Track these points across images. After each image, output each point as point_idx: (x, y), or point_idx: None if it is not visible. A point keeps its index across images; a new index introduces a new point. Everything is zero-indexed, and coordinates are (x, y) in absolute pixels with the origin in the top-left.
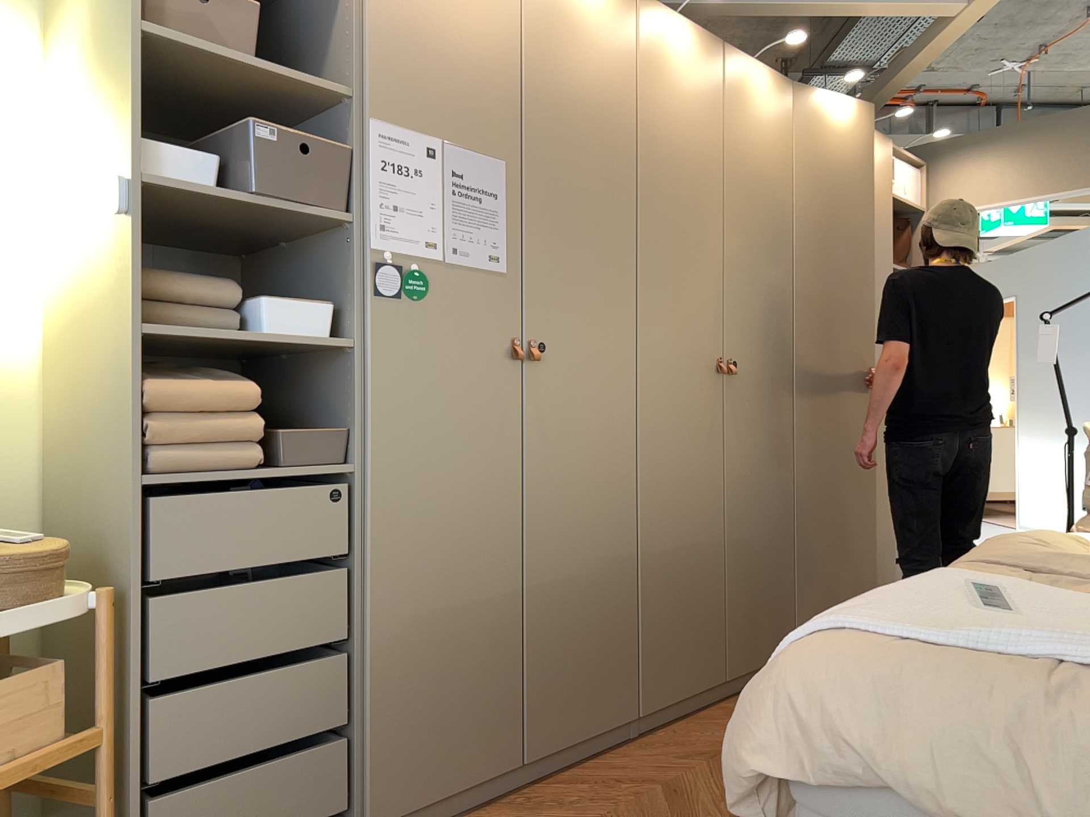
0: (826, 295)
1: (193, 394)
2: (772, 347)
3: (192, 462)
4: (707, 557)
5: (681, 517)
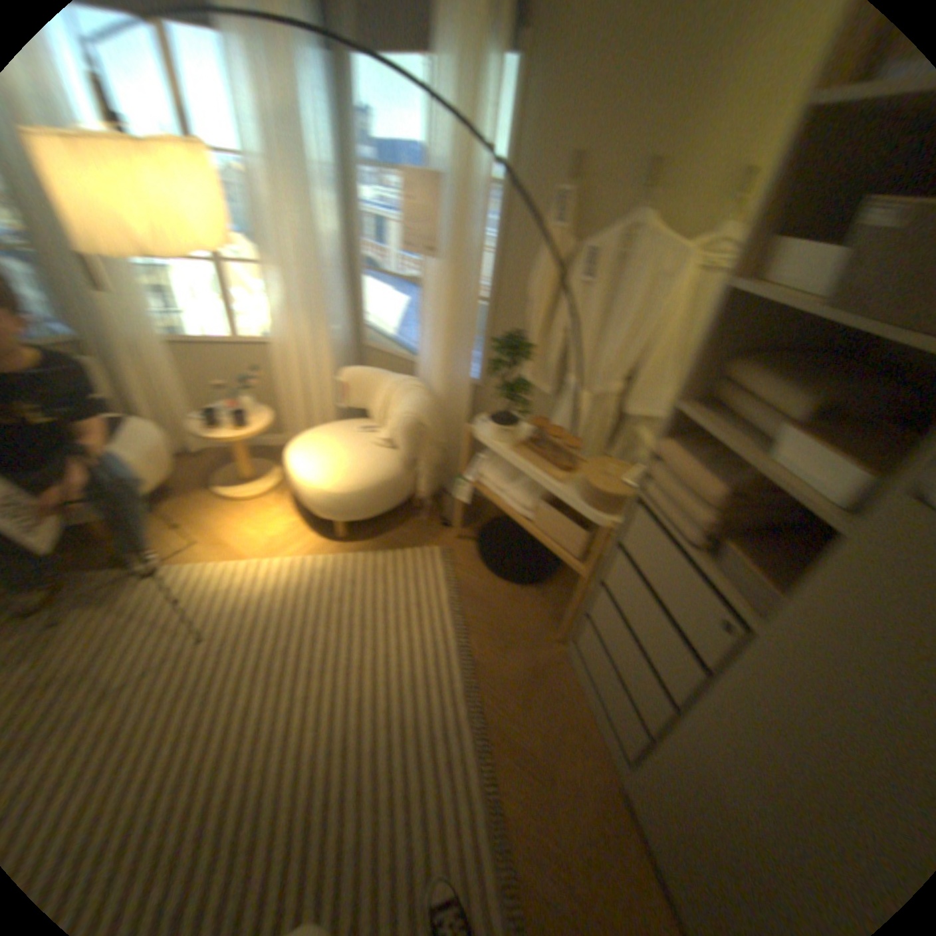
0: None
1: (678, 465)
2: None
3: (661, 505)
4: None
5: None
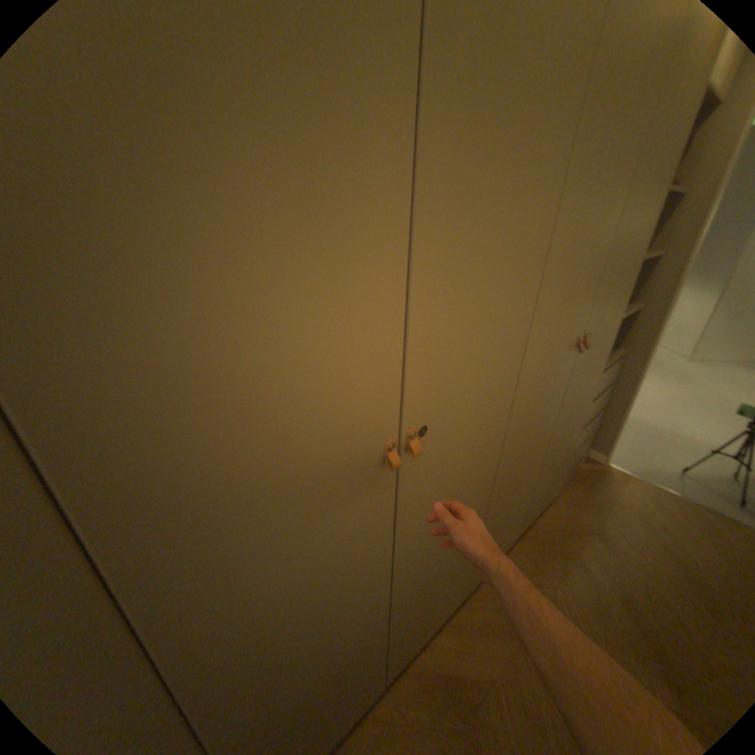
0: (585, 260)
1: None
2: (490, 373)
3: None
4: (358, 652)
5: (307, 669)
